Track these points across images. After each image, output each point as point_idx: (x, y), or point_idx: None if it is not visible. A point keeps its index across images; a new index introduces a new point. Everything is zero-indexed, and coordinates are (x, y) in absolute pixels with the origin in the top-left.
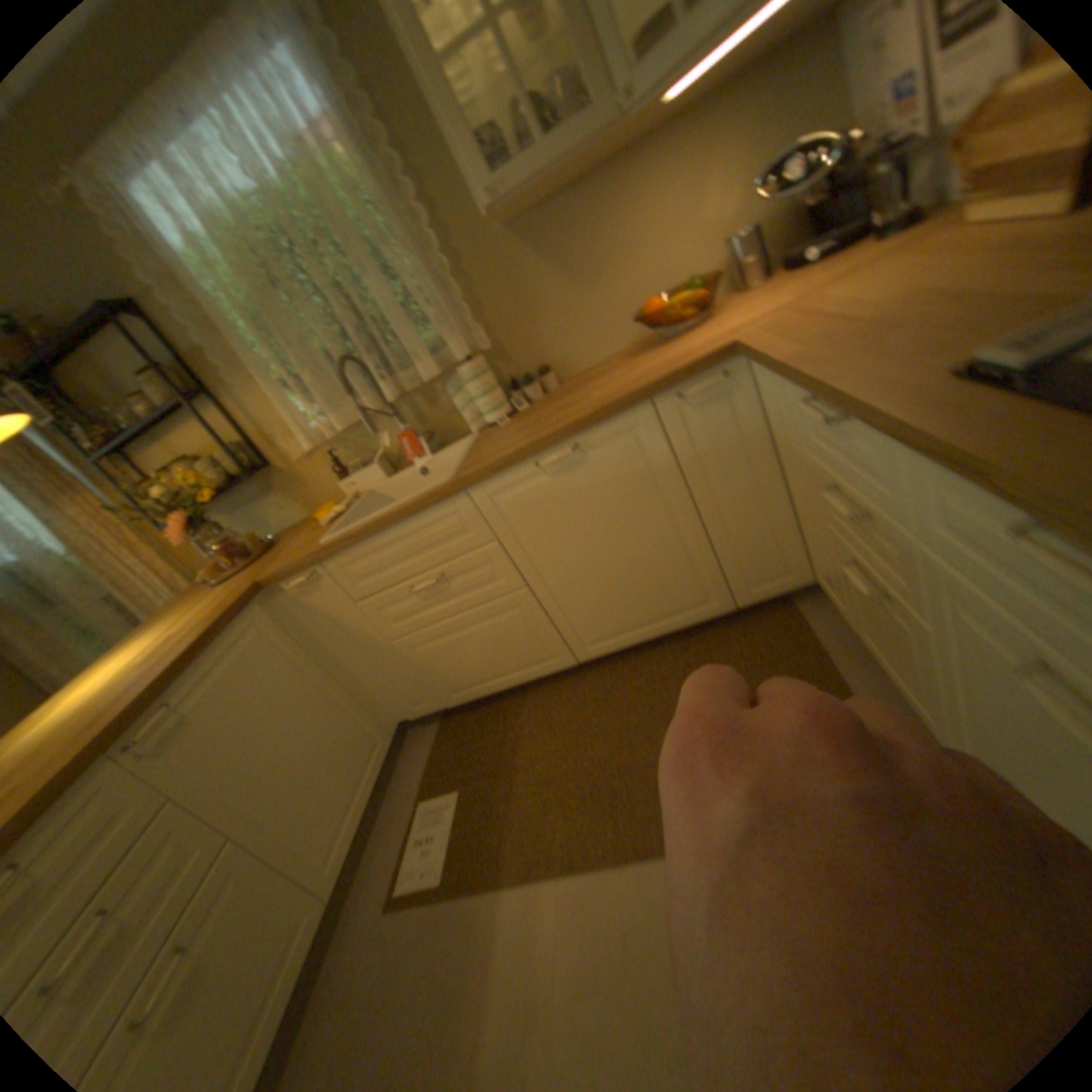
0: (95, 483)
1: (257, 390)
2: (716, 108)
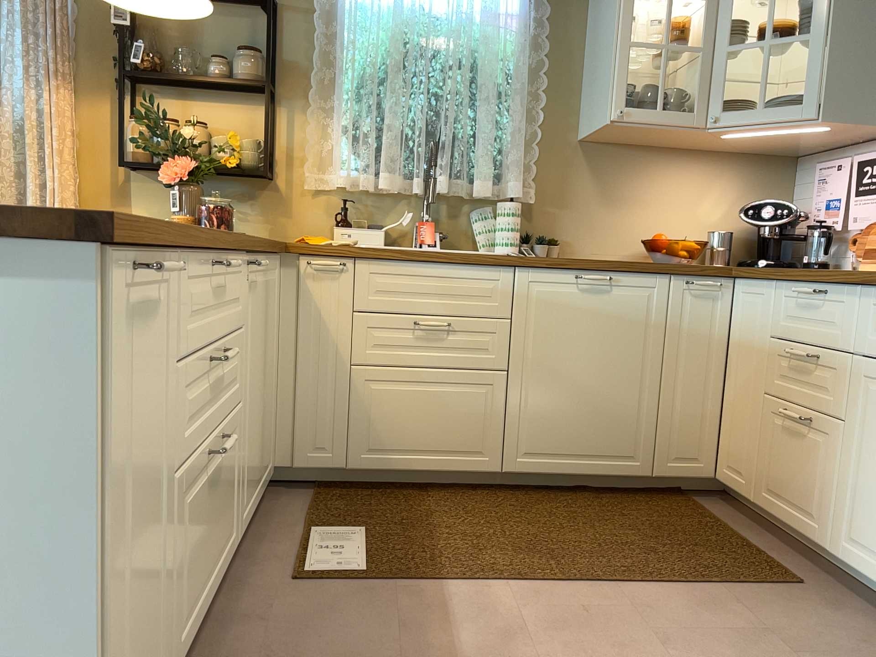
0: (80, 93)
1: (323, 121)
2: (729, 162)
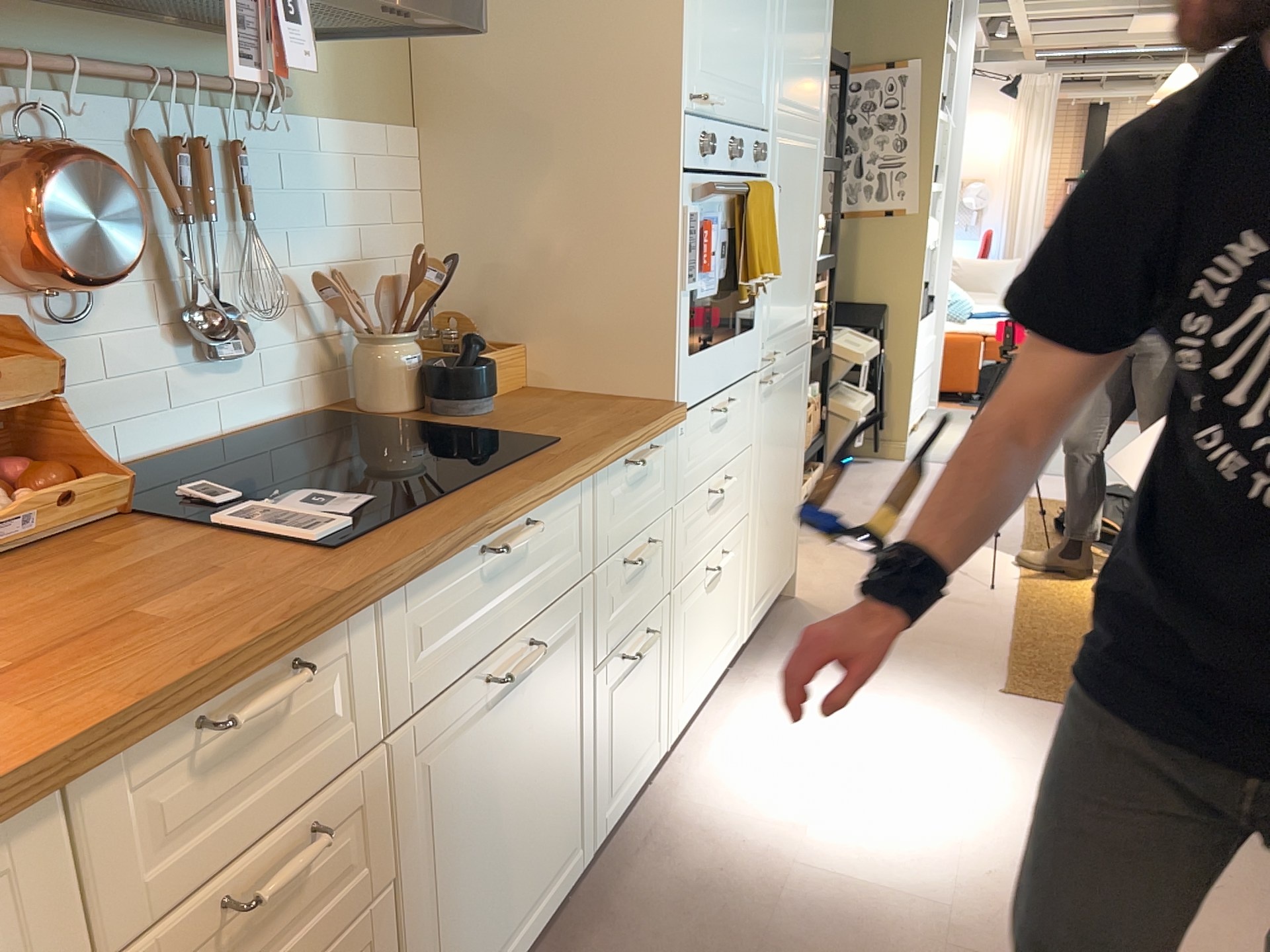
0: None
1: None
2: None
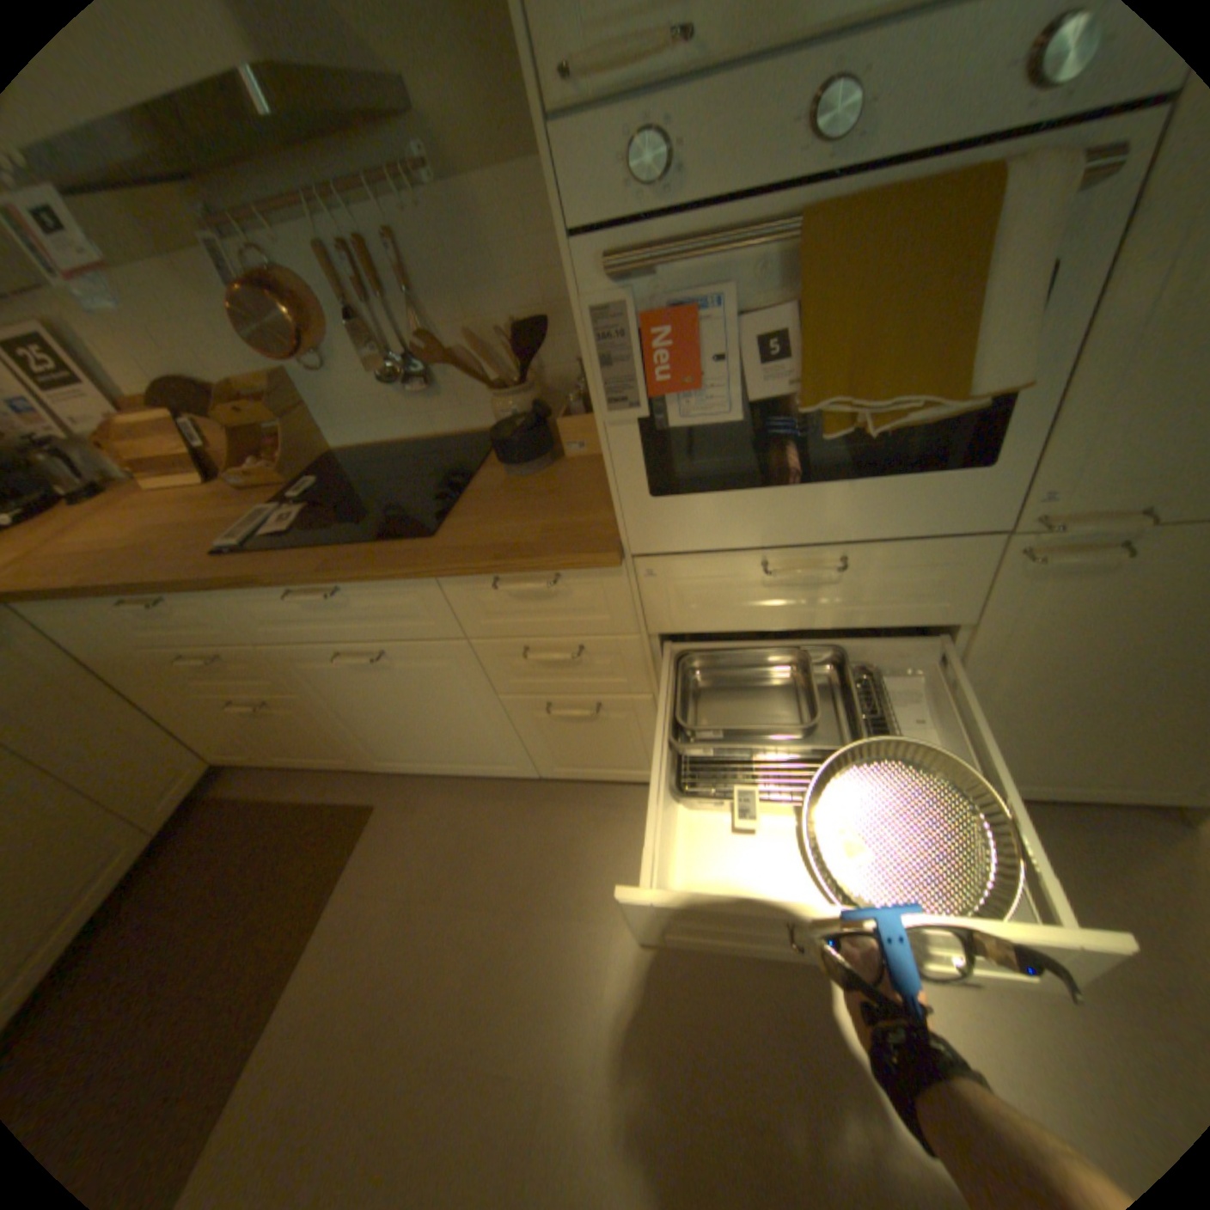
0: None
1: None
2: None
